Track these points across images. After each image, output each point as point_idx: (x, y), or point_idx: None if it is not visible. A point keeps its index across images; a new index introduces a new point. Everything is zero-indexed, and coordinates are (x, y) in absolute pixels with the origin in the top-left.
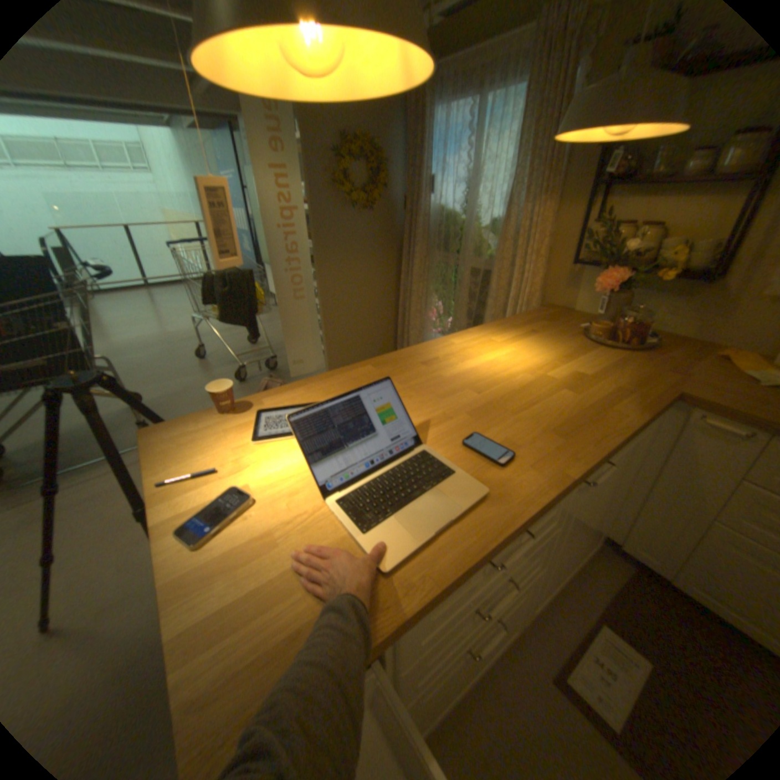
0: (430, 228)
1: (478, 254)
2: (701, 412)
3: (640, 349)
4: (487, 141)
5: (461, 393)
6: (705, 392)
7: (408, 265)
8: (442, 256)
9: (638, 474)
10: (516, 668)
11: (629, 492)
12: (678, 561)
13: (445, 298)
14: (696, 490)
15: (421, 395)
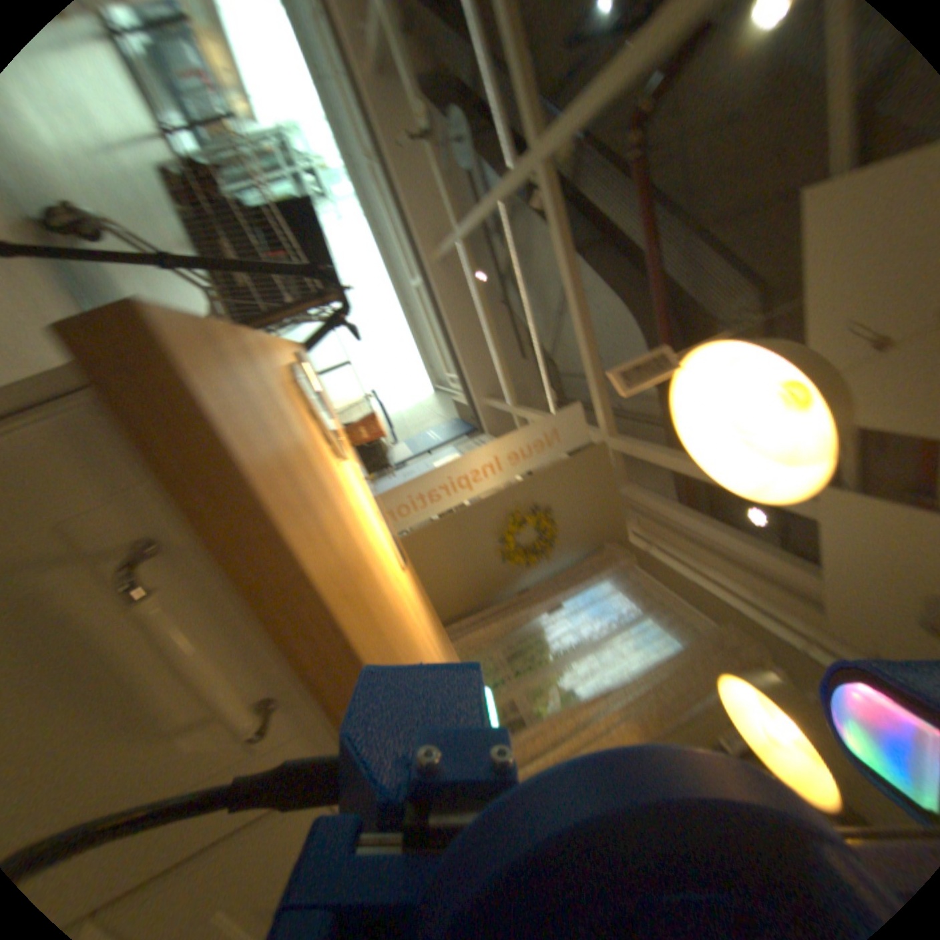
0: (518, 634)
1: (535, 703)
2: None
3: None
4: (625, 645)
5: None
6: None
7: (471, 631)
8: (502, 664)
9: None
10: None
11: None
12: None
13: None
14: None
15: None
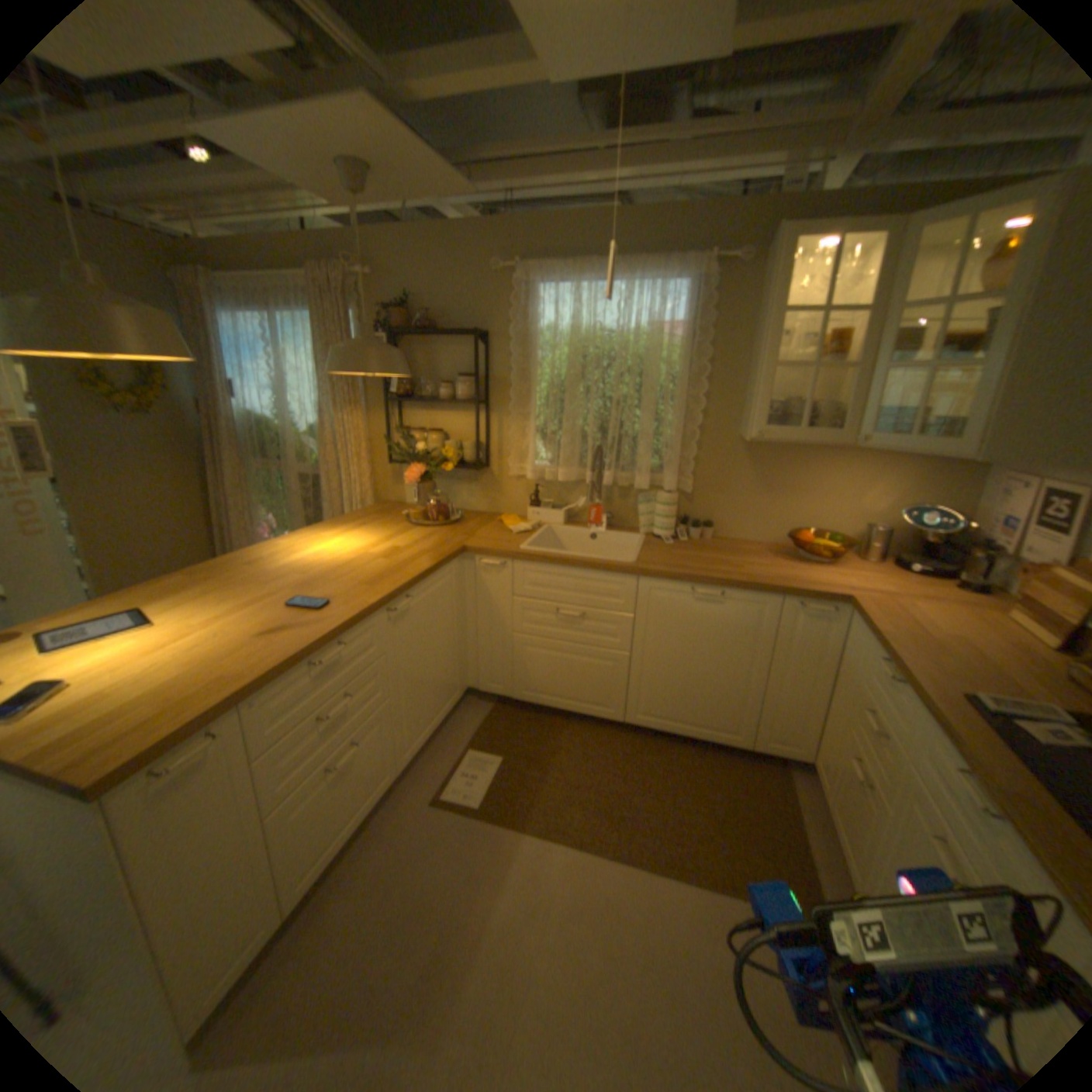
0: (238, 436)
1: (302, 461)
2: (478, 558)
3: (446, 525)
4: (285, 356)
5: (286, 579)
6: (477, 544)
7: (216, 477)
8: (261, 464)
9: (463, 620)
10: (396, 813)
11: (464, 637)
12: (508, 677)
13: (276, 511)
14: (495, 616)
15: (244, 587)
